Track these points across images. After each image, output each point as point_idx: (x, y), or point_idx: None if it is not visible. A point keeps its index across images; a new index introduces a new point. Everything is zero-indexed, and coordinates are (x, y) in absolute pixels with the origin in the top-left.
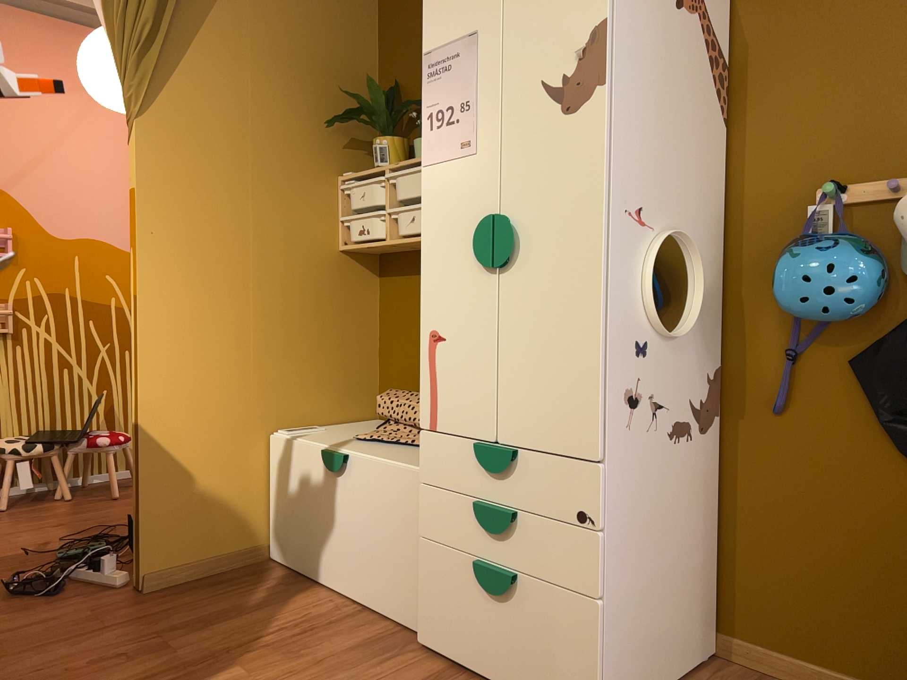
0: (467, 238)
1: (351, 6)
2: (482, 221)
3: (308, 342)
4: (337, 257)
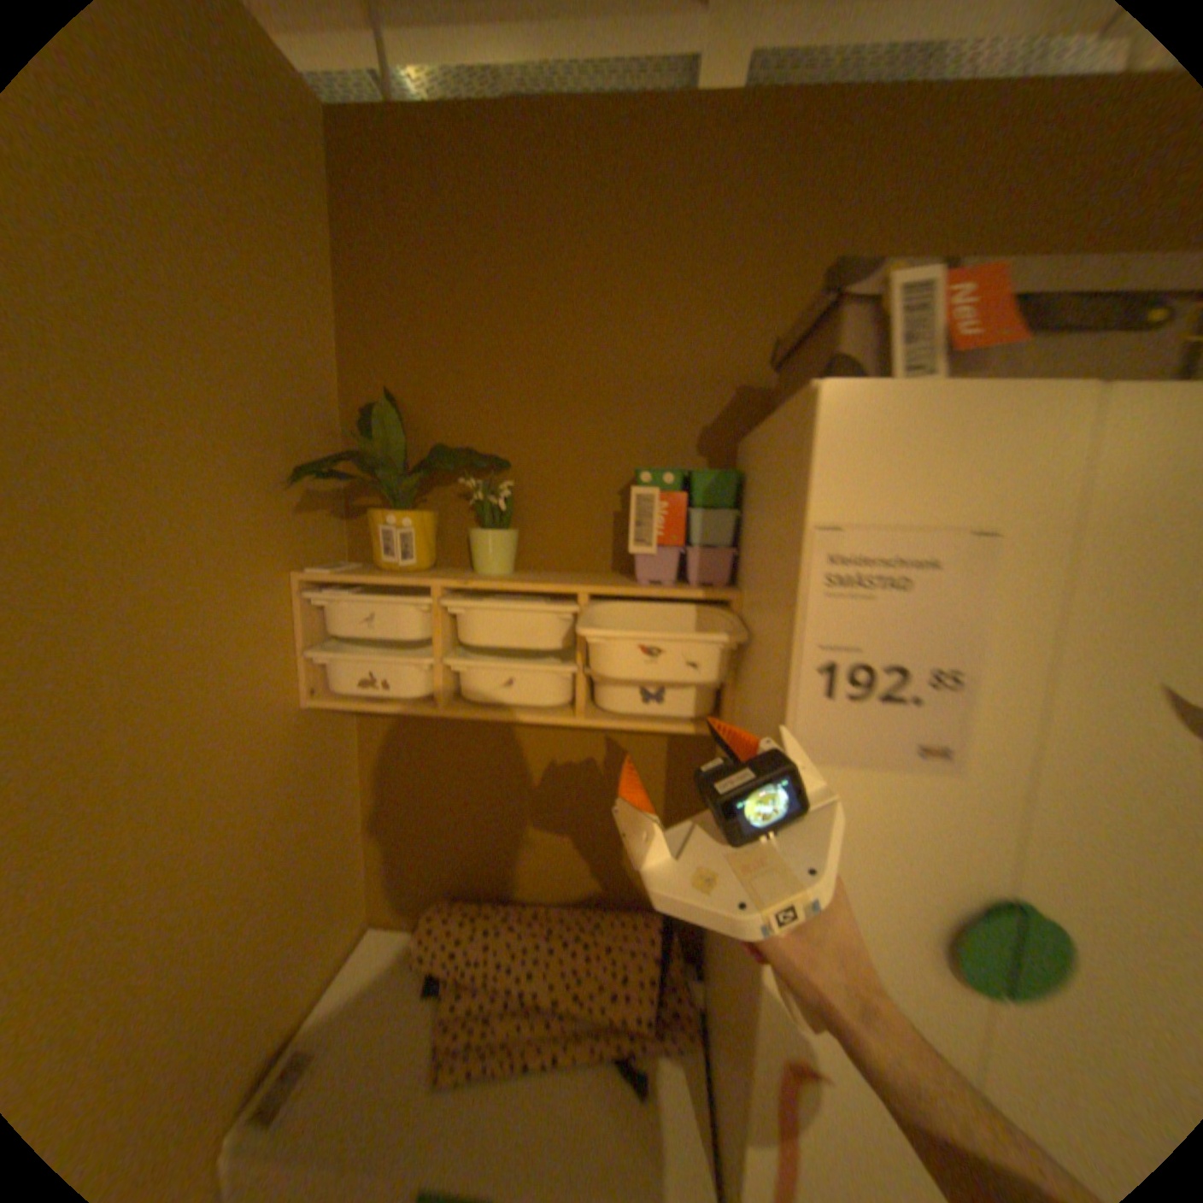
0: (917, 925)
1: (288, 208)
2: (996, 923)
3: (267, 910)
4: (300, 721)
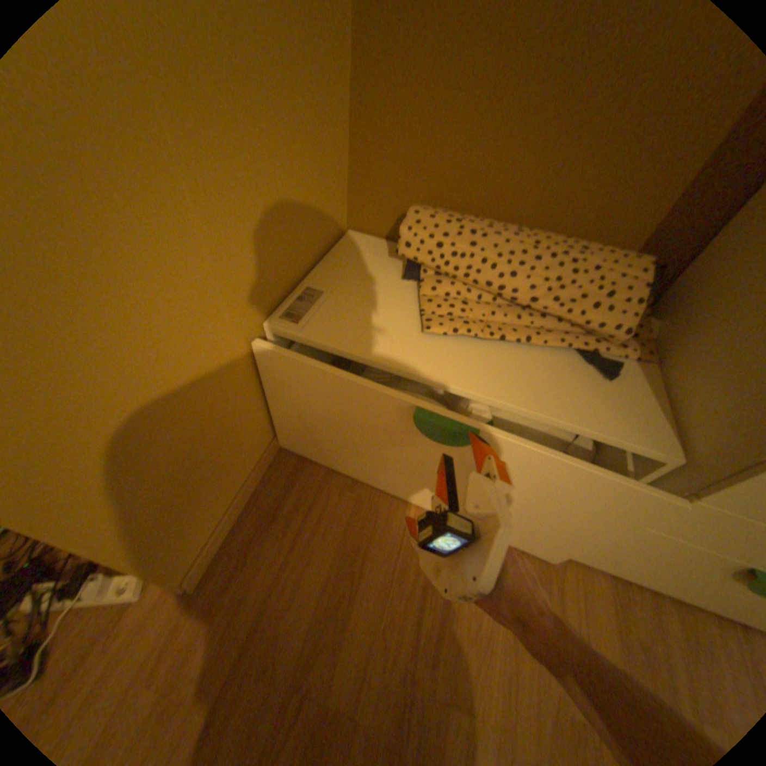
0: None
1: None
2: None
3: (273, 114)
4: None
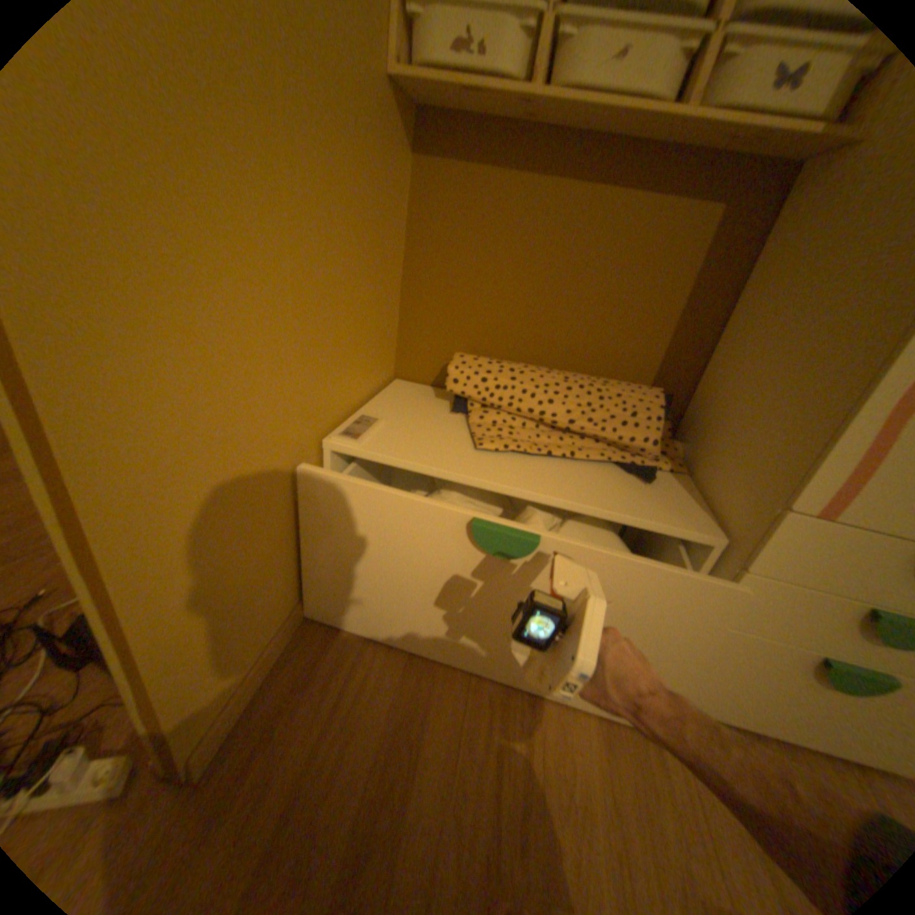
0: None
1: None
2: None
3: (352, 273)
4: (385, 91)
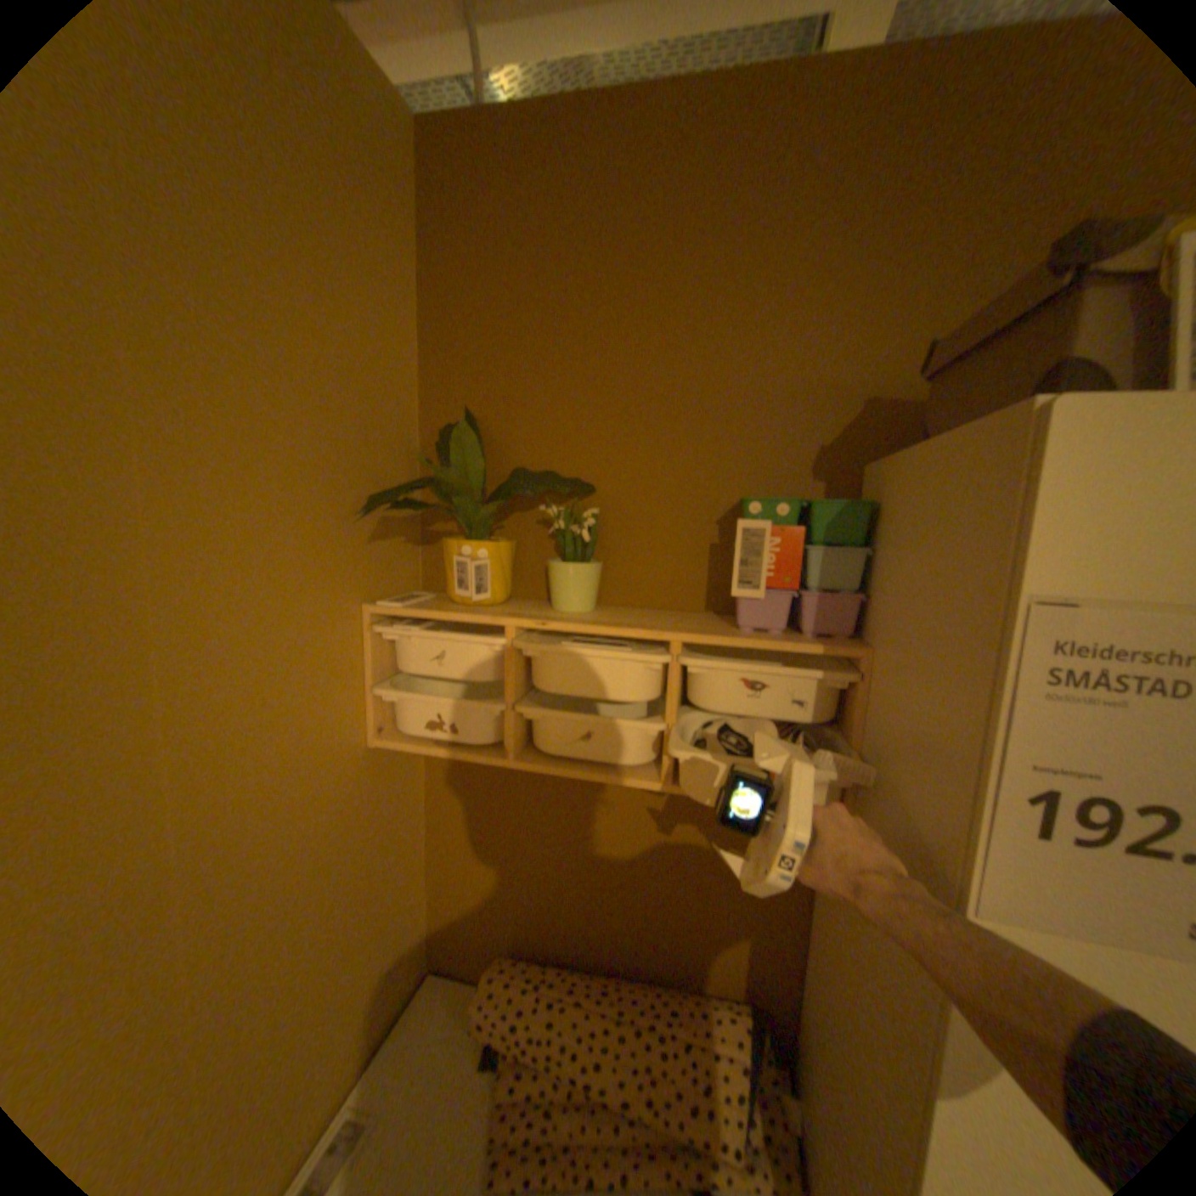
0: None
1: (374, 222)
2: None
3: (324, 963)
4: (367, 759)
